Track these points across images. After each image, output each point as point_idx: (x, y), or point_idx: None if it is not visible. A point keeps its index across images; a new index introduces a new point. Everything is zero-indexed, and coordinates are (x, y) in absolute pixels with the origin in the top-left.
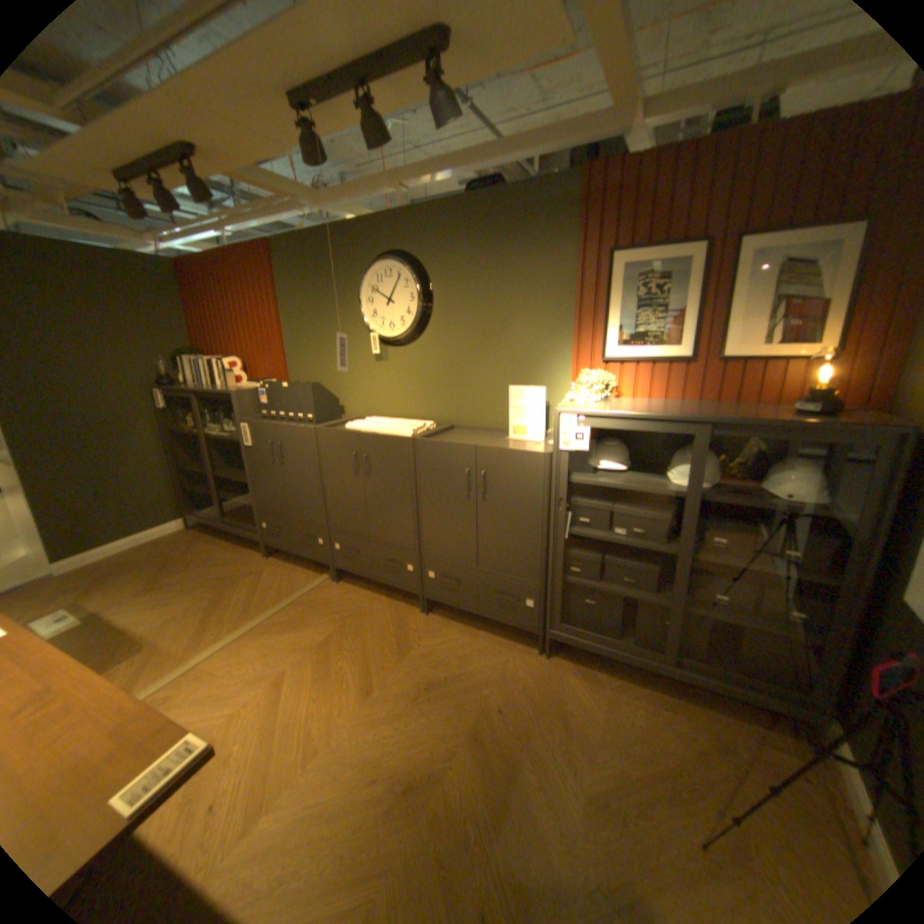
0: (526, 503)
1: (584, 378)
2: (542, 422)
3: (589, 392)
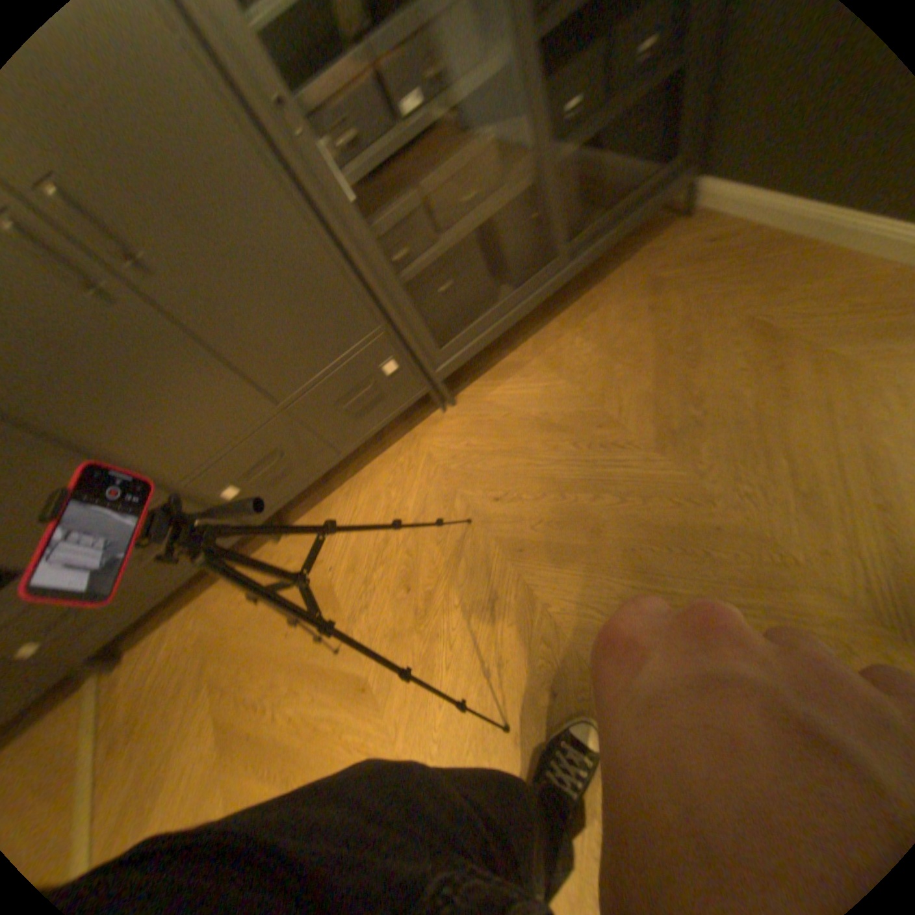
0: (228, 184)
1: None
2: None
3: None
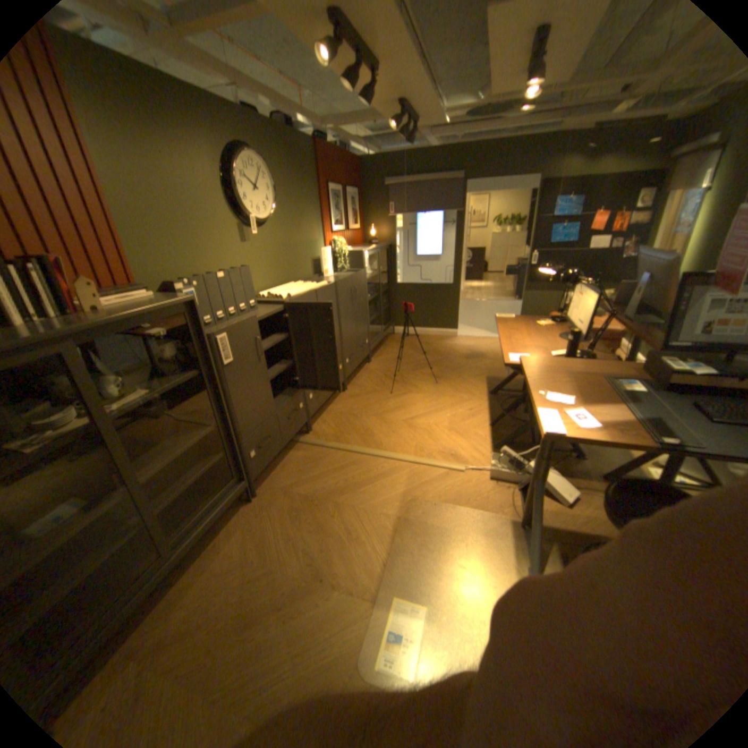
0: (364, 295)
1: (340, 240)
2: (333, 264)
3: (346, 245)
